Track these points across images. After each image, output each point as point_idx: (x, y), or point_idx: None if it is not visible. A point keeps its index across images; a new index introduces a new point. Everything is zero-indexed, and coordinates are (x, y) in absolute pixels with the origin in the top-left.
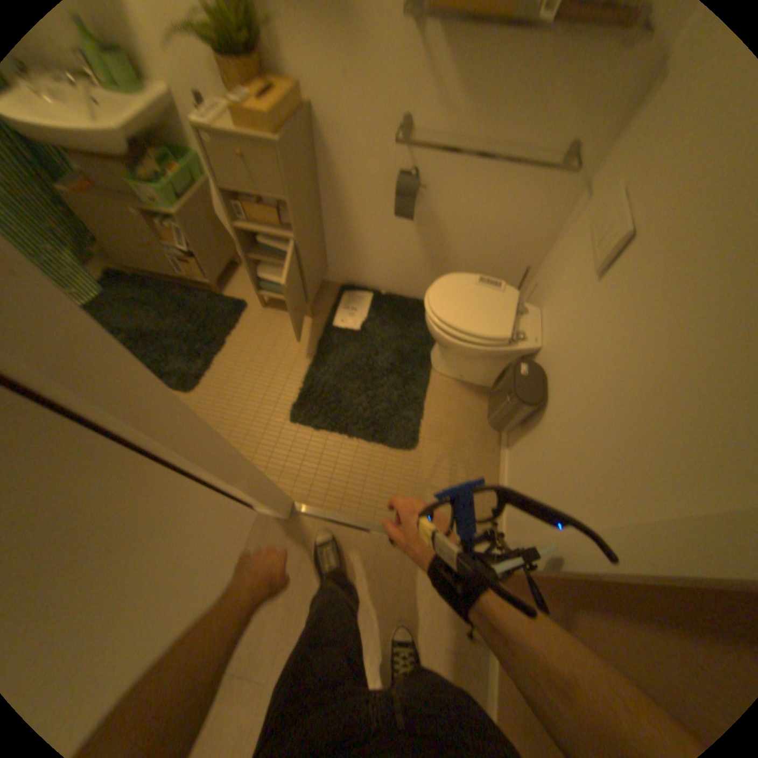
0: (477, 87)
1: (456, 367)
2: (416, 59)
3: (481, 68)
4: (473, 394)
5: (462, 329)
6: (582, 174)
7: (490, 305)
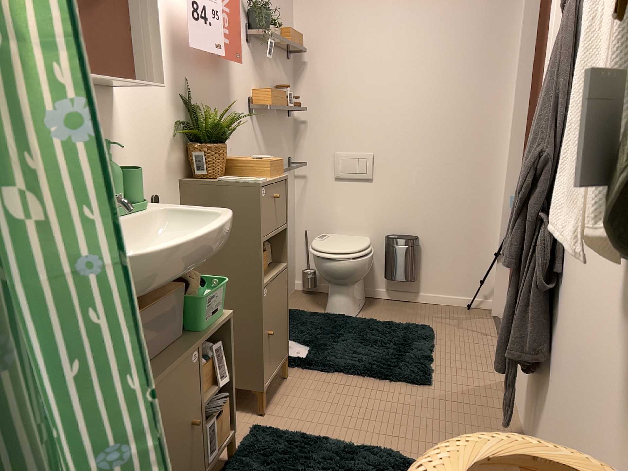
0: (267, 143)
1: (357, 300)
2: (252, 134)
3: (267, 133)
4: (373, 307)
5: (365, 246)
6: (293, 172)
7: (343, 239)
